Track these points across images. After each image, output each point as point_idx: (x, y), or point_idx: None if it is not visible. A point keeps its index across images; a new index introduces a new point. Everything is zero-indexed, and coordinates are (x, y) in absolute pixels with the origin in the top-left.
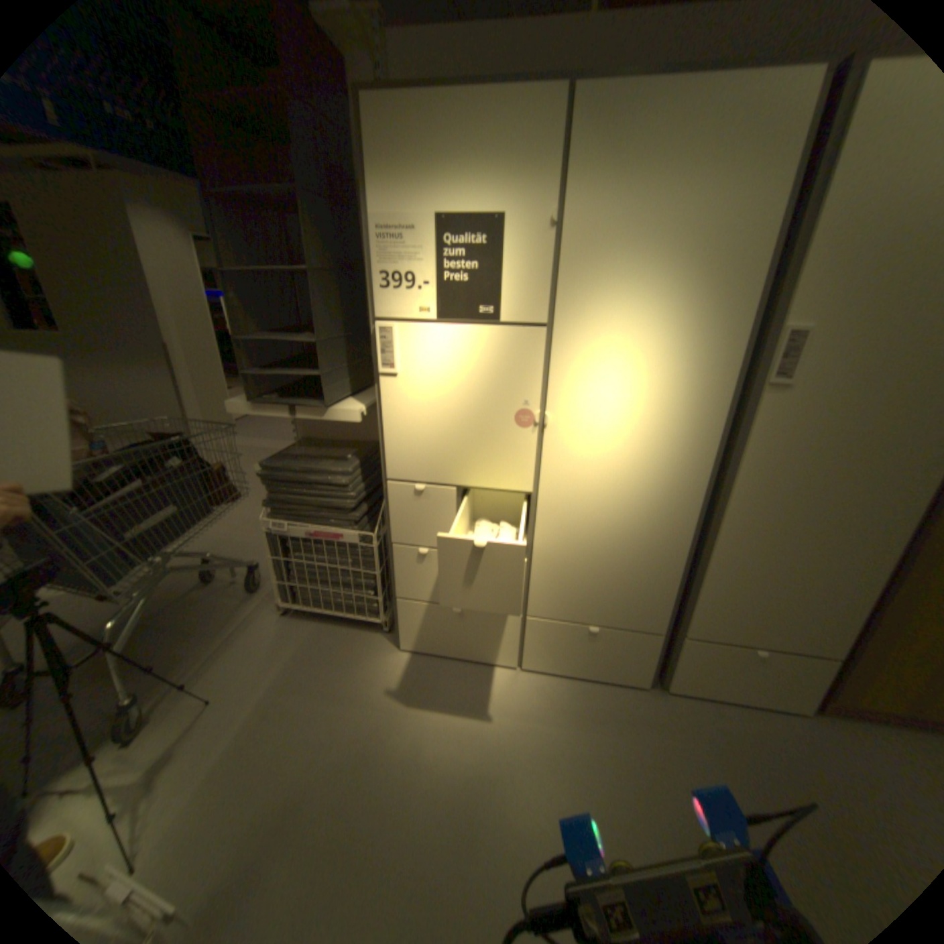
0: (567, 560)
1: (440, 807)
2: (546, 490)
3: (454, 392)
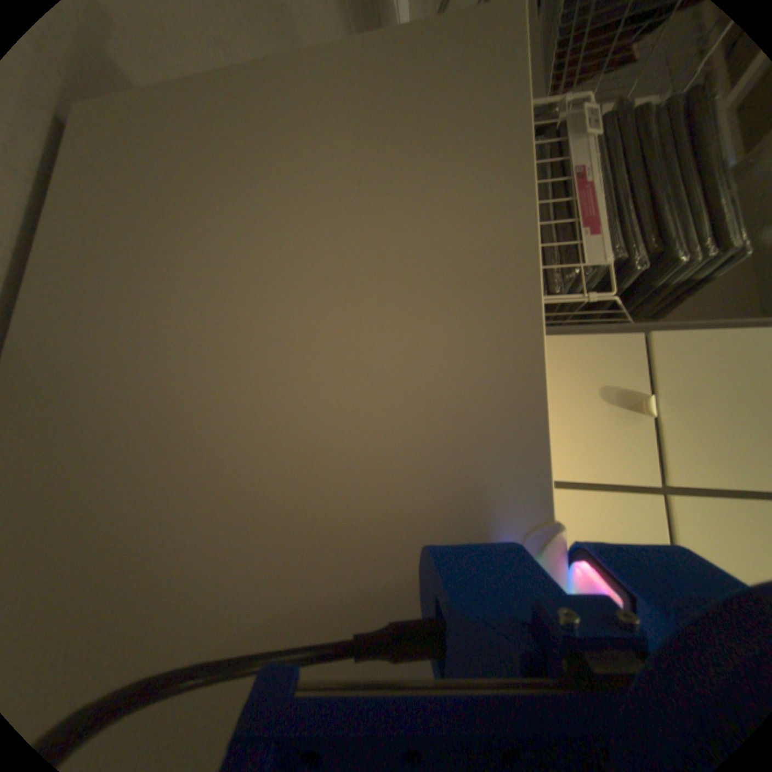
0: None
1: None
2: None
3: None
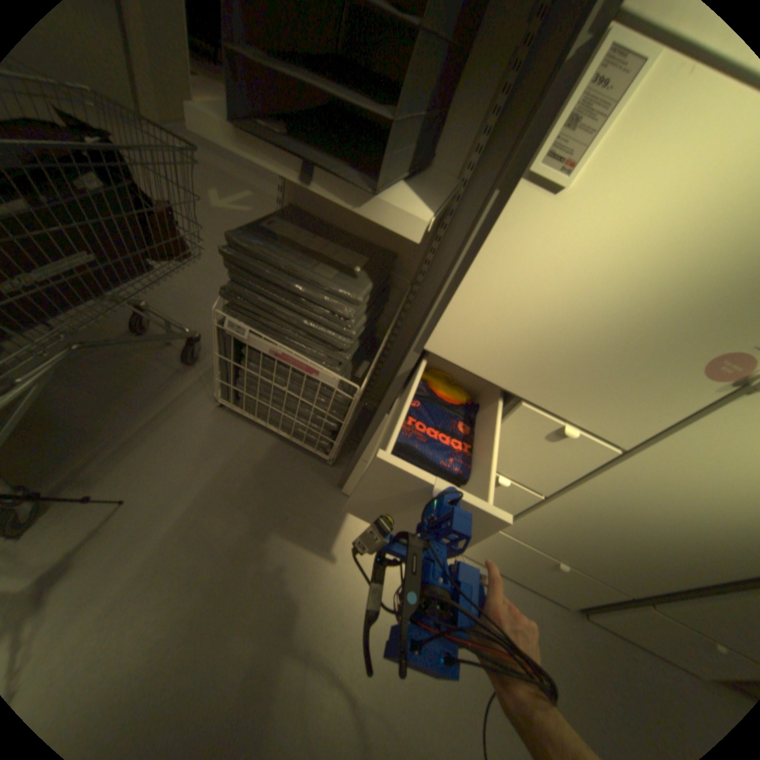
0: (597, 518)
1: (359, 704)
2: (651, 457)
3: (649, 270)
